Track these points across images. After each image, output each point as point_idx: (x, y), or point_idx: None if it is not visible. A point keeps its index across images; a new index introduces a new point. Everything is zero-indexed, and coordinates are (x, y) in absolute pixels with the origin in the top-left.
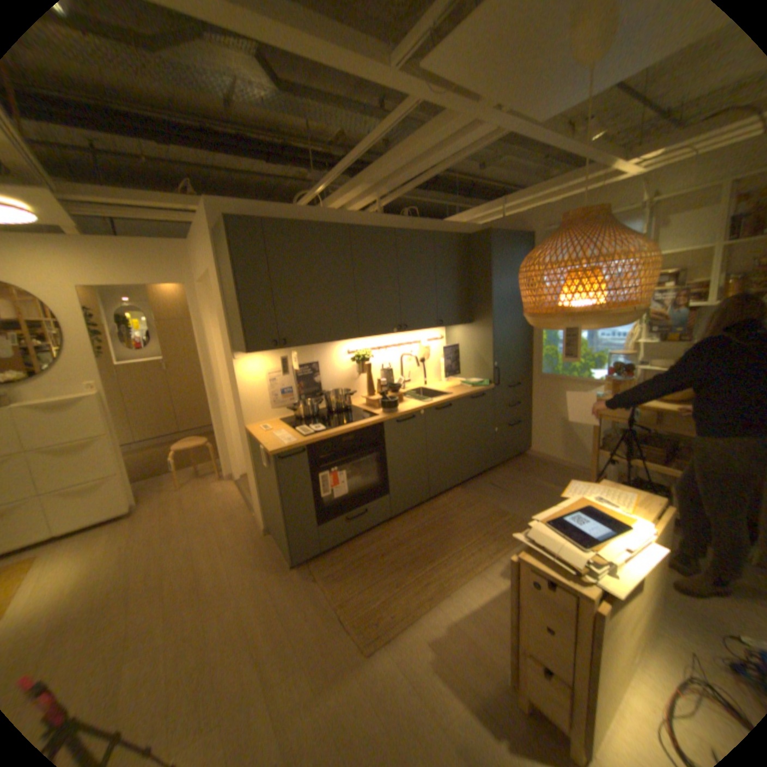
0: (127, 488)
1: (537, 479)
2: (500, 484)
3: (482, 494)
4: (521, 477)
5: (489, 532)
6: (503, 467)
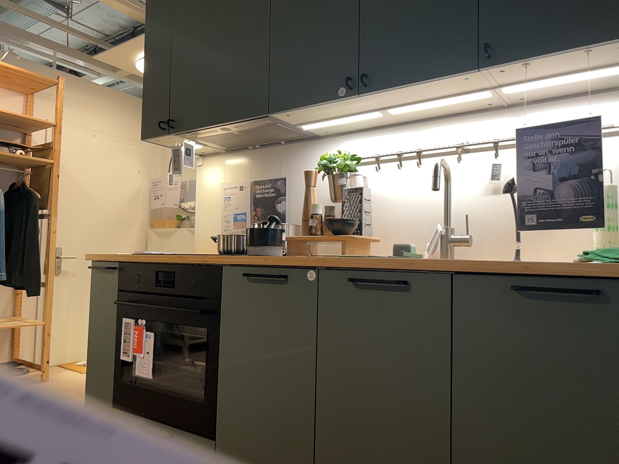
0: None
1: None
2: None
3: None
4: None
5: None
6: None
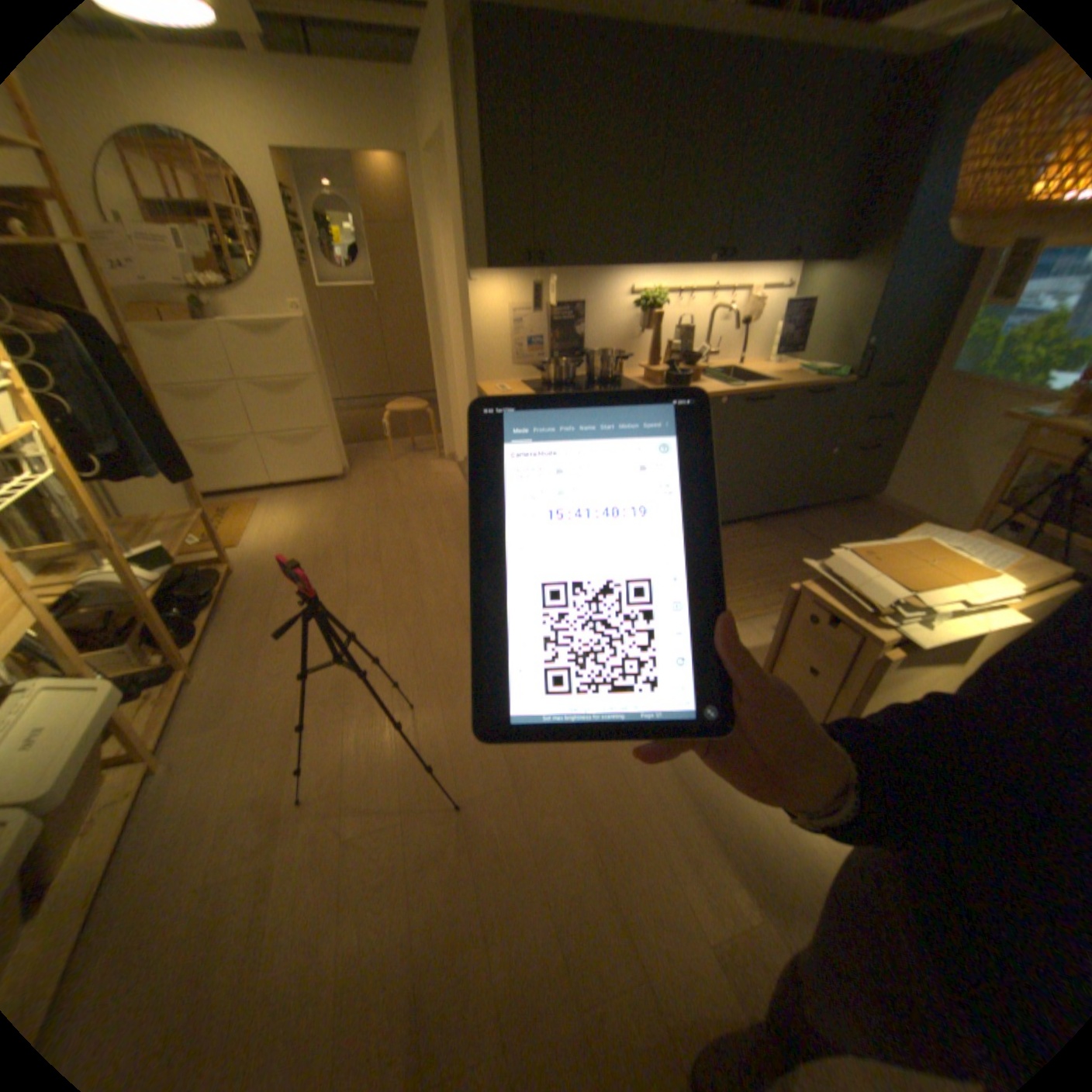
0: (339, 448)
1: (874, 534)
2: (814, 530)
3: (781, 537)
4: (849, 527)
5: (774, 581)
6: (826, 510)
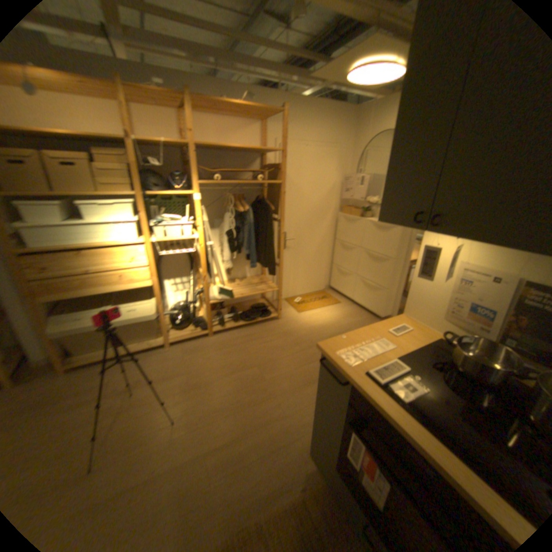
0: None
1: None
2: None
3: None
4: None
5: None
6: None
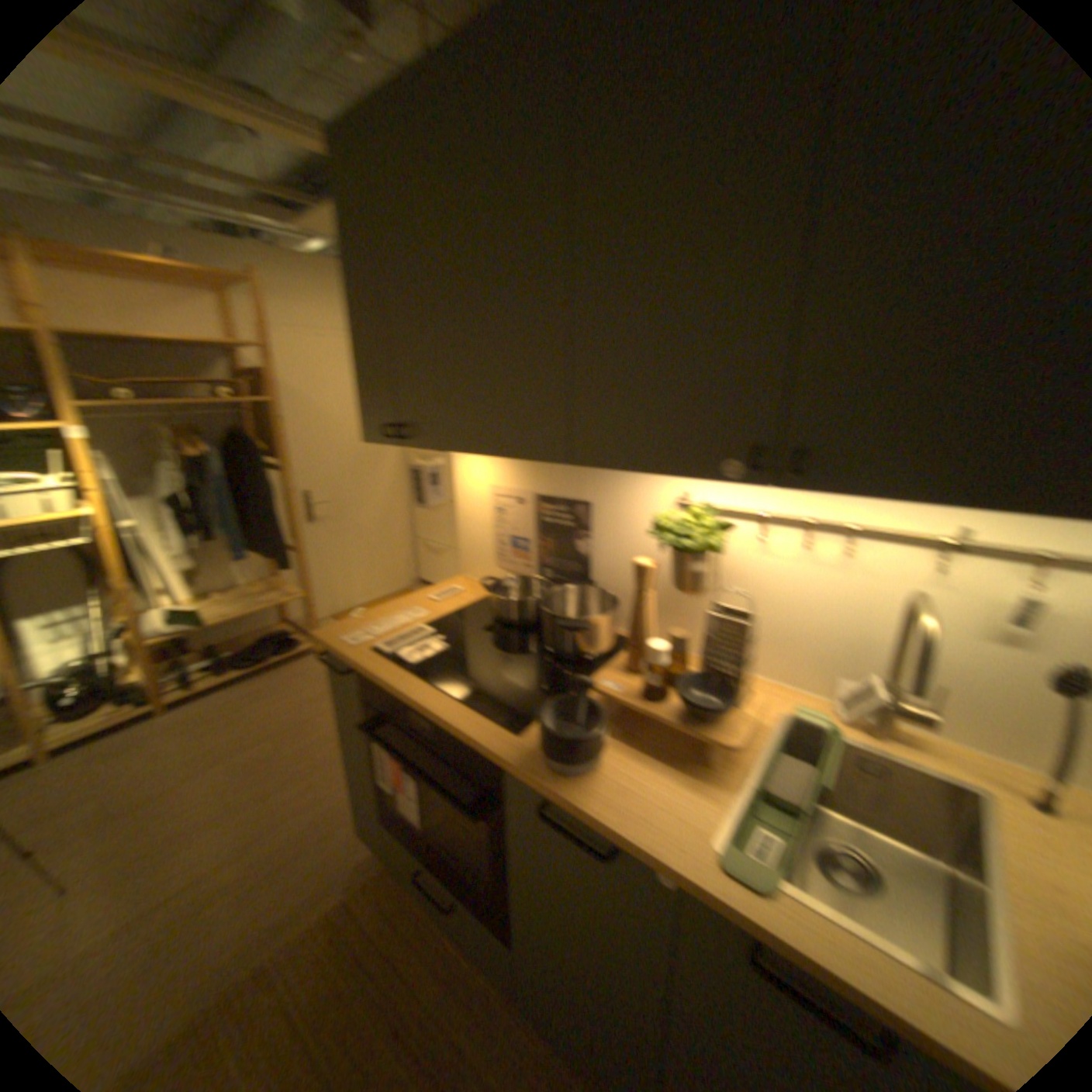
0: None
1: None
2: None
3: None
4: None
5: None
6: None
